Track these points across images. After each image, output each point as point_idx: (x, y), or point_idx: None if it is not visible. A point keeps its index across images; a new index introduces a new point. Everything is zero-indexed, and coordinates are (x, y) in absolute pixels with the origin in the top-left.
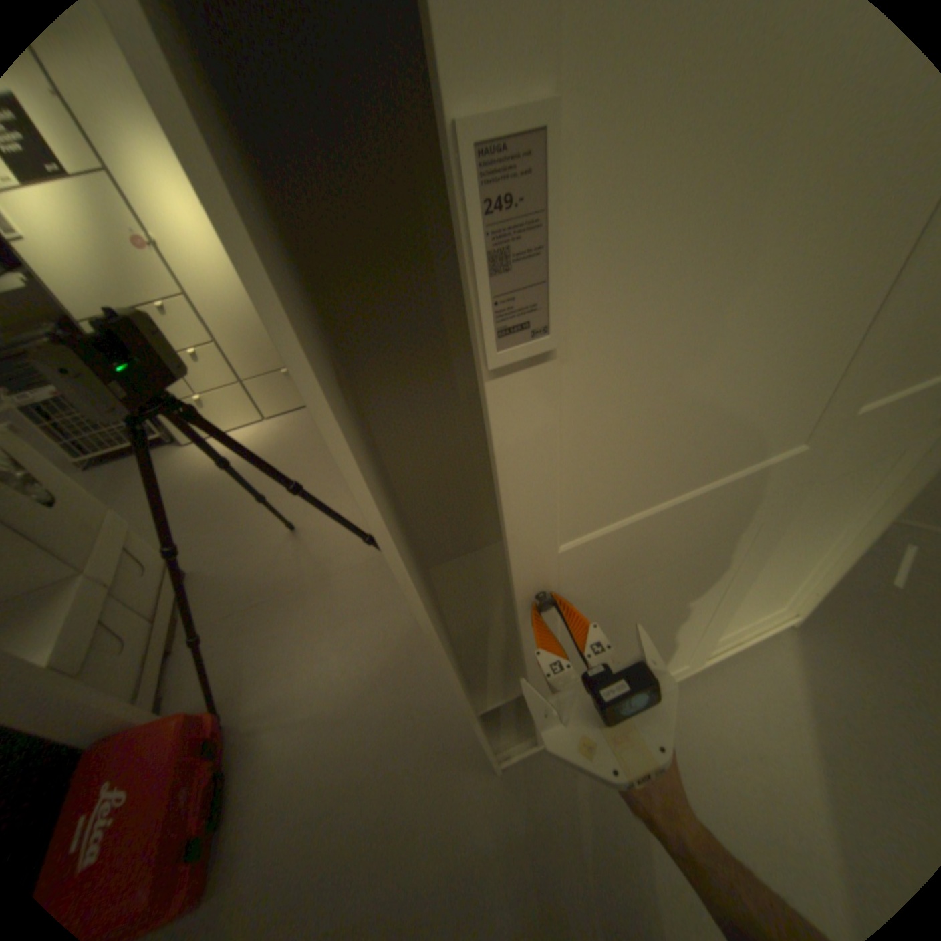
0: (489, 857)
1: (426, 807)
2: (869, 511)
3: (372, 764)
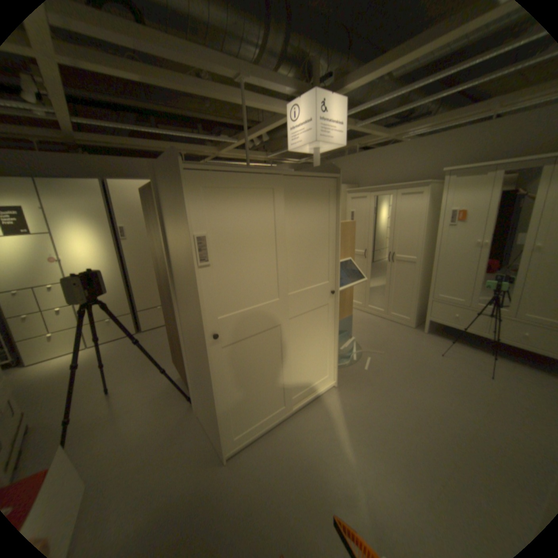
0: (220, 497)
1: (188, 489)
2: (330, 327)
3: (158, 482)
